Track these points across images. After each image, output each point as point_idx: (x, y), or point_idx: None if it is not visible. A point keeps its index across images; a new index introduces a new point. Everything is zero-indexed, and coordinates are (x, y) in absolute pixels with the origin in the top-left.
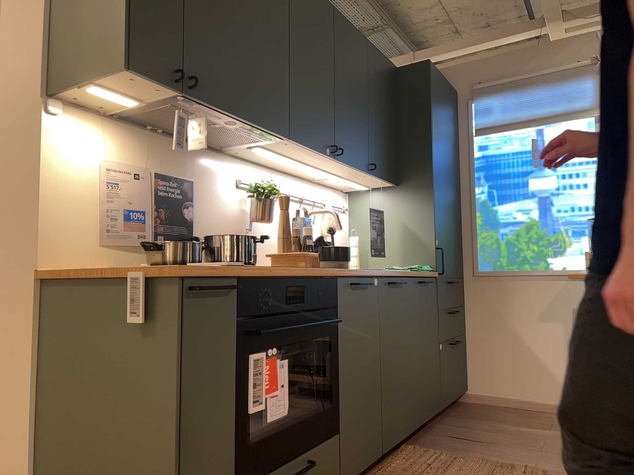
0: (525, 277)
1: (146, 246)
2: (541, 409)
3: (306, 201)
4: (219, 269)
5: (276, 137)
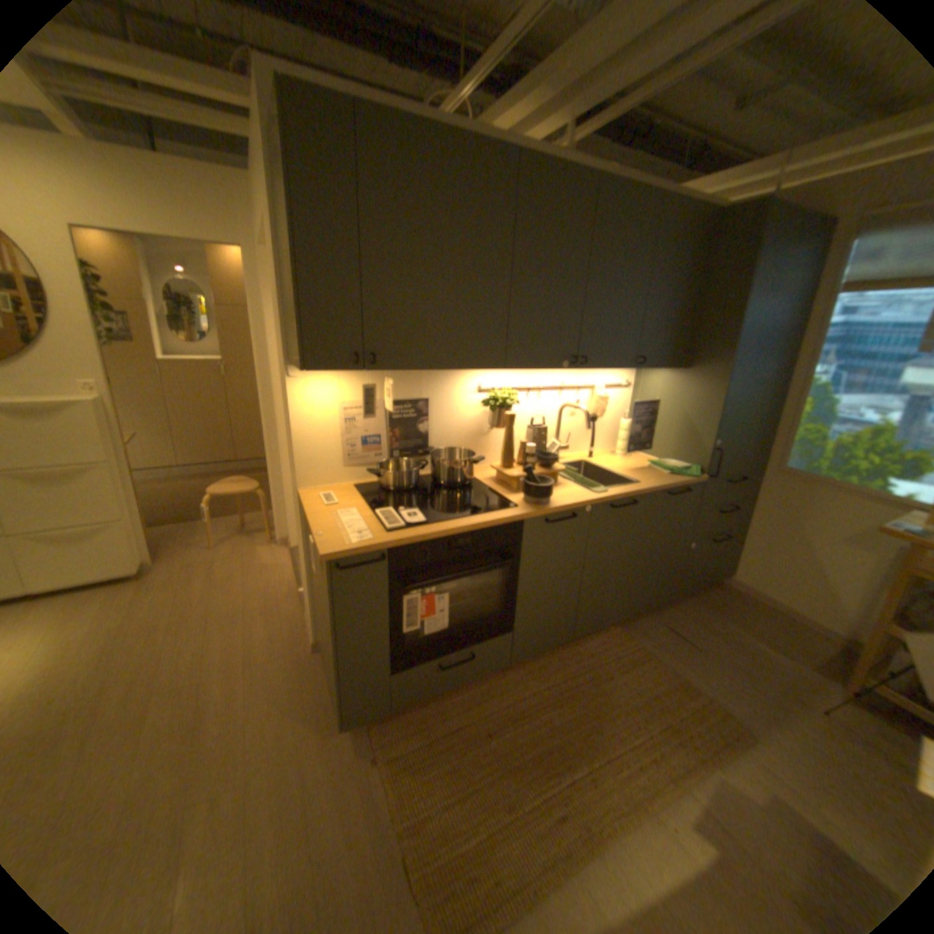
0: (846, 490)
1: (377, 466)
2: (809, 627)
3: (567, 387)
4: (372, 541)
5: (492, 368)
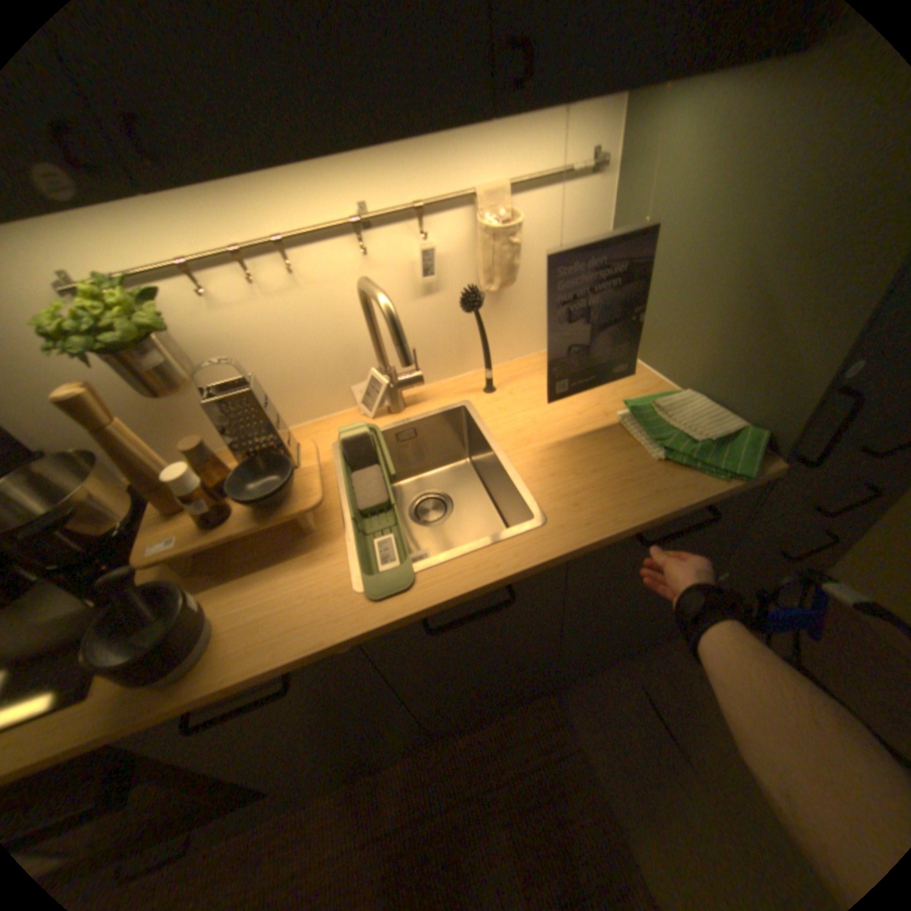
0: None
1: None
2: None
3: (385, 214)
4: None
5: None
